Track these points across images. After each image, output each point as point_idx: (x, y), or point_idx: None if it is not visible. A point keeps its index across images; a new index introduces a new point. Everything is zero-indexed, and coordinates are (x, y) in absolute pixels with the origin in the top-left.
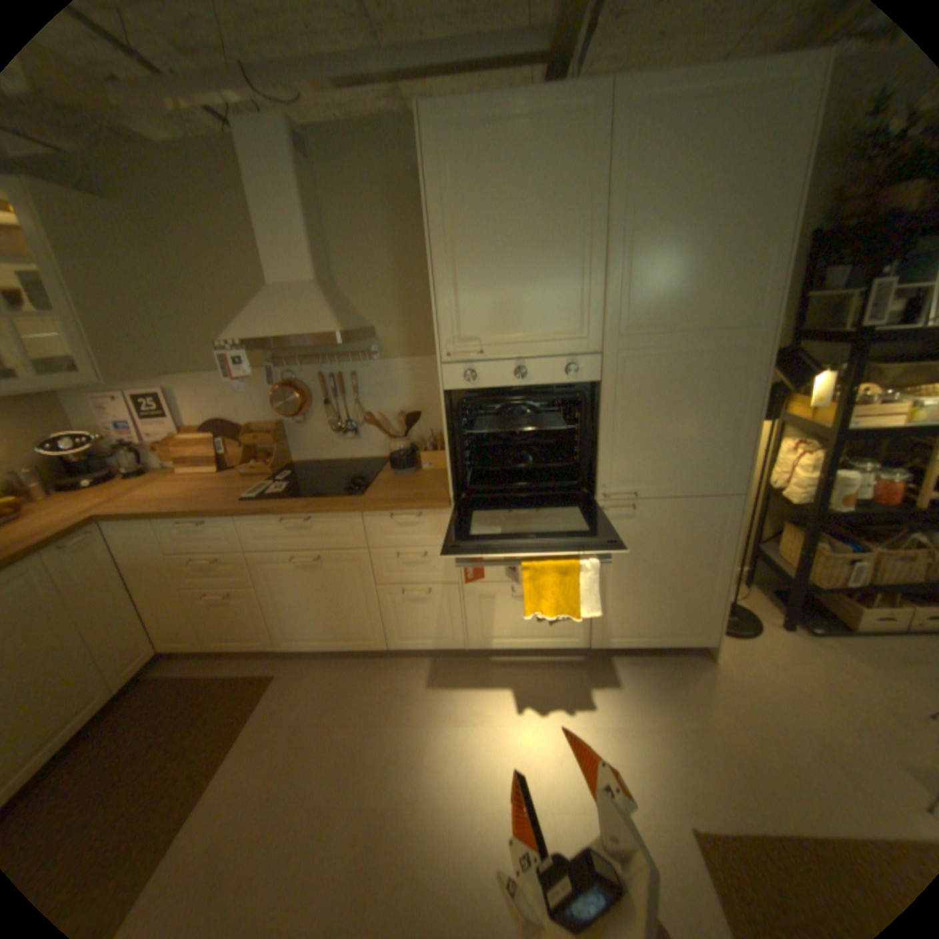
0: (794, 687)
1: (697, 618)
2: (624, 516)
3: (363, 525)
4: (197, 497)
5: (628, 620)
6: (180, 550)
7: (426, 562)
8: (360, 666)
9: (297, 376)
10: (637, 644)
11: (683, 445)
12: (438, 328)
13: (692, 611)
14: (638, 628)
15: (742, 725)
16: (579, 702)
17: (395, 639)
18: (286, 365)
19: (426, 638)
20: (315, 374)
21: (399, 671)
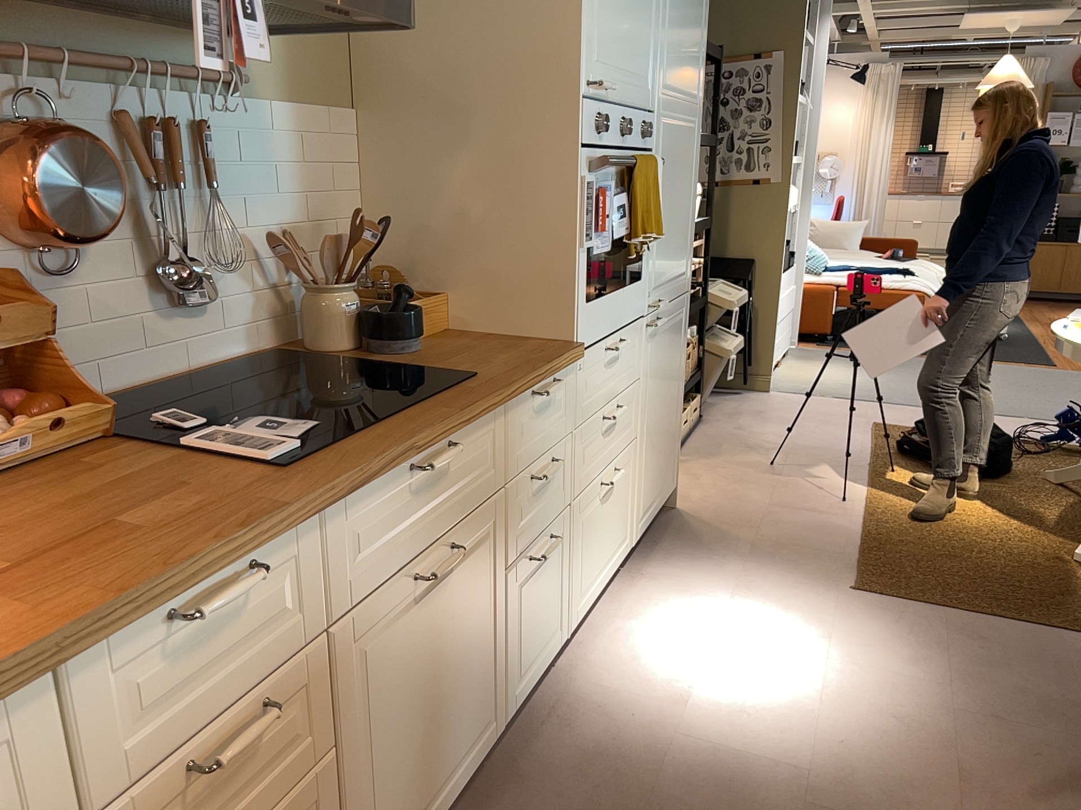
0: (721, 490)
1: (672, 453)
2: (654, 333)
3: (504, 429)
4: (72, 536)
5: (650, 481)
6: (149, 749)
7: (550, 478)
8: (474, 808)
9: (52, 110)
10: (652, 514)
11: (676, 233)
12: (586, 36)
13: (671, 446)
14: (653, 489)
15: (751, 526)
16: (685, 597)
17: (513, 686)
18: (9, 68)
19: (540, 649)
20: (103, 112)
21: (527, 750)
